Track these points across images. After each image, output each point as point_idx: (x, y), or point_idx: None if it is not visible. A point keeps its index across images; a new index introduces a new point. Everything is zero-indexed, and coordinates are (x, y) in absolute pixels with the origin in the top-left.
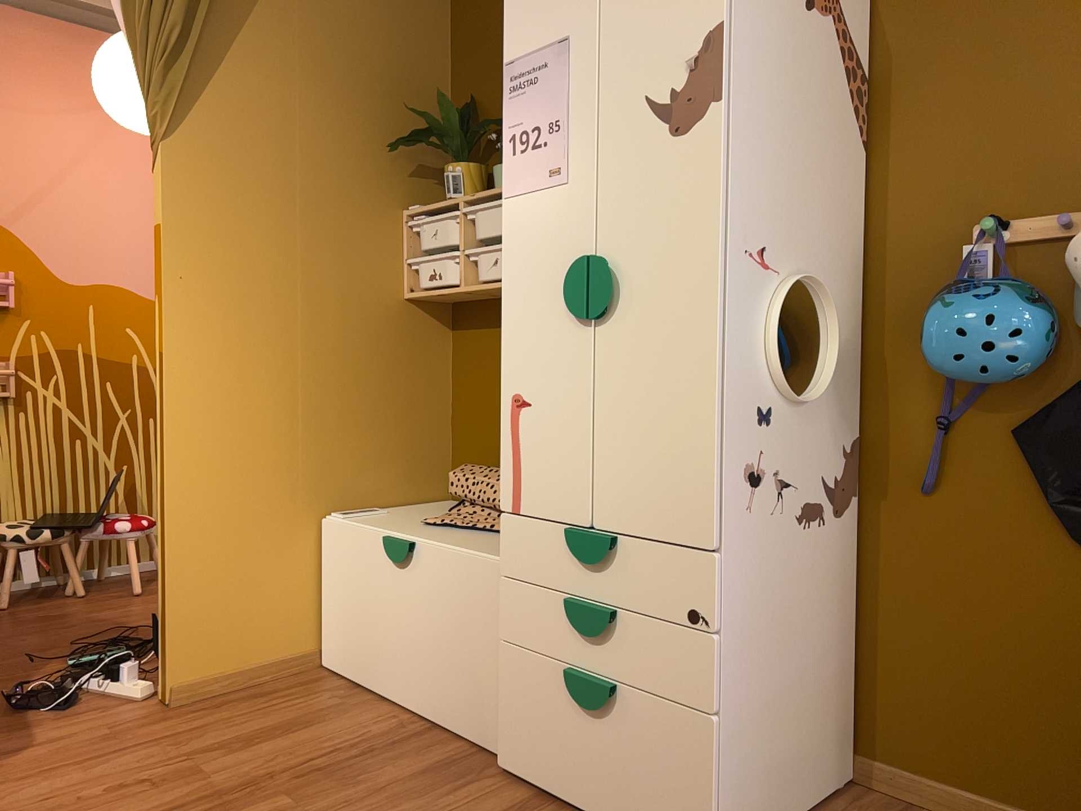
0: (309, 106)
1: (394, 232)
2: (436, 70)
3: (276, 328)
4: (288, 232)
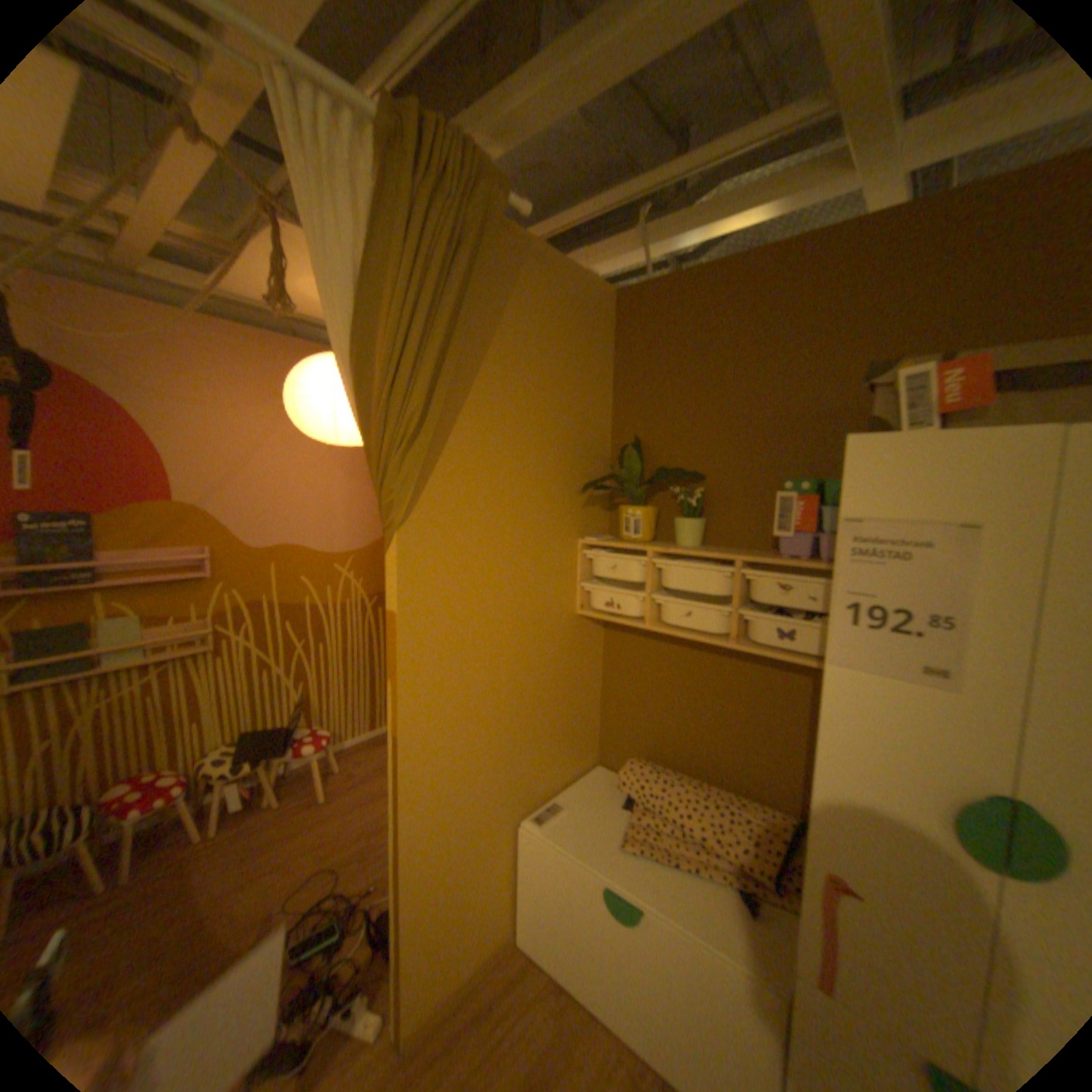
0: (514, 463)
1: (570, 559)
2: (601, 408)
3: (487, 676)
4: (497, 585)
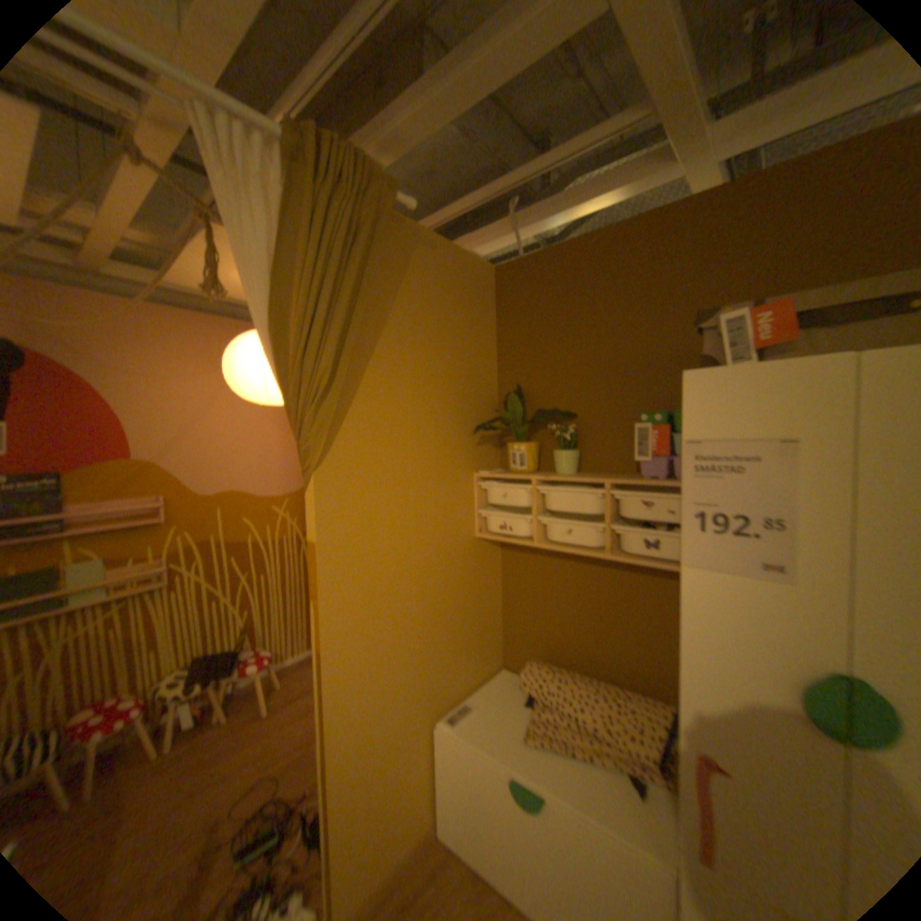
0: (415, 411)
1: (468, 490)
2: (487, 363)
3: (399, 594)
4: (404, 514)
